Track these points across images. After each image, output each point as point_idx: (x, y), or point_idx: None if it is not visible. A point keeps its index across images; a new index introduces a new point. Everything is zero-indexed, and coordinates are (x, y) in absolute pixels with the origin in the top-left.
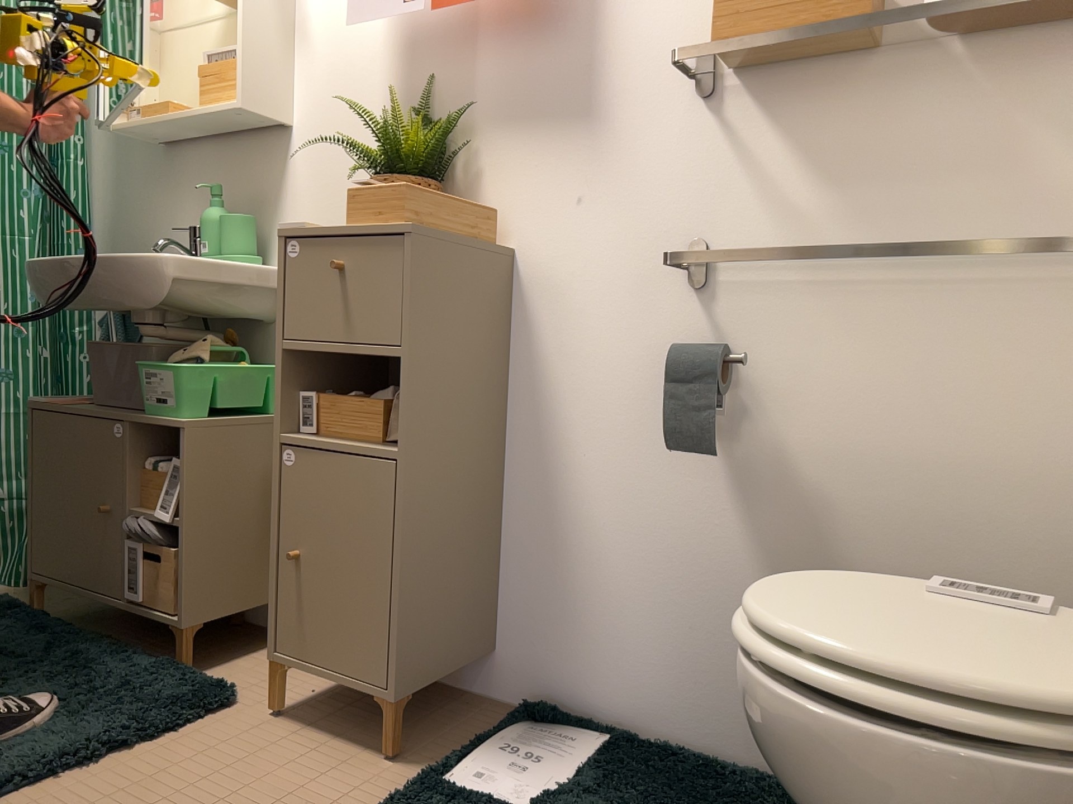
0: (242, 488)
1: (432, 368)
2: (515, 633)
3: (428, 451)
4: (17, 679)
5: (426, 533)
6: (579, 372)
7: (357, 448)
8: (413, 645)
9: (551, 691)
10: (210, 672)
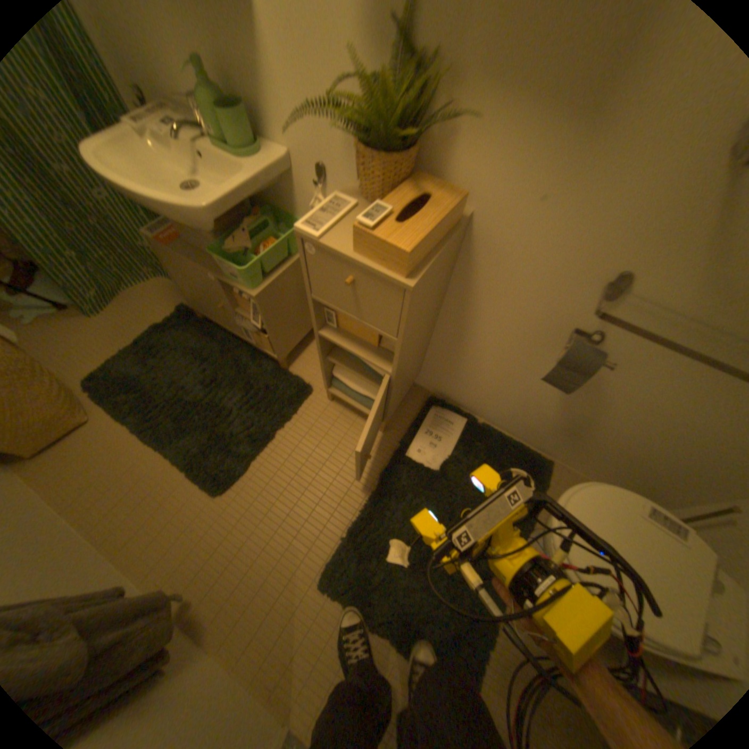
0: (288, 306)
1: (411, 336)
2: (429, 374)
3: (405, 363)
4: (219, 391)
5: (400, 385)
6: (497, 304)
7: (365, 358)
8: (391, 411)
9: (442, 393)
10: (295, 374)
